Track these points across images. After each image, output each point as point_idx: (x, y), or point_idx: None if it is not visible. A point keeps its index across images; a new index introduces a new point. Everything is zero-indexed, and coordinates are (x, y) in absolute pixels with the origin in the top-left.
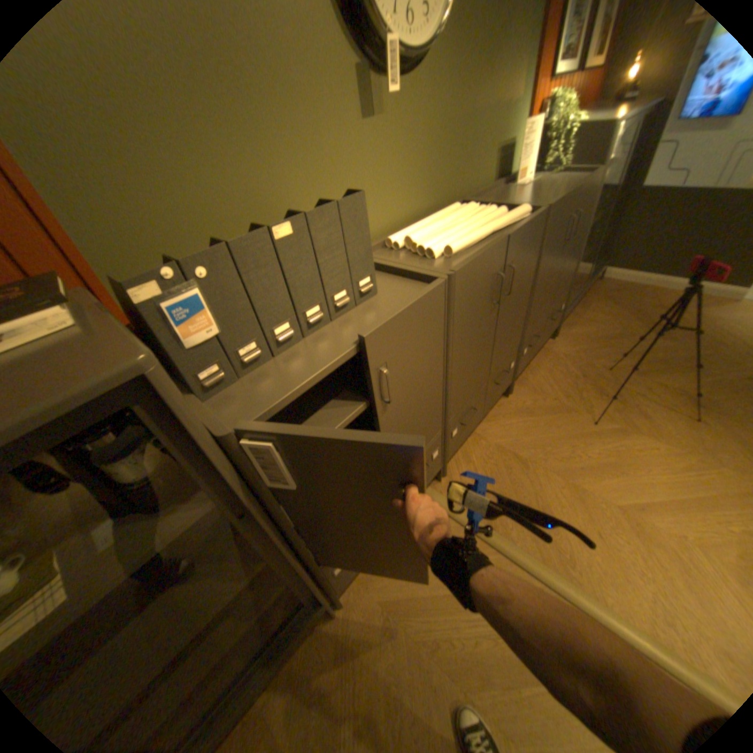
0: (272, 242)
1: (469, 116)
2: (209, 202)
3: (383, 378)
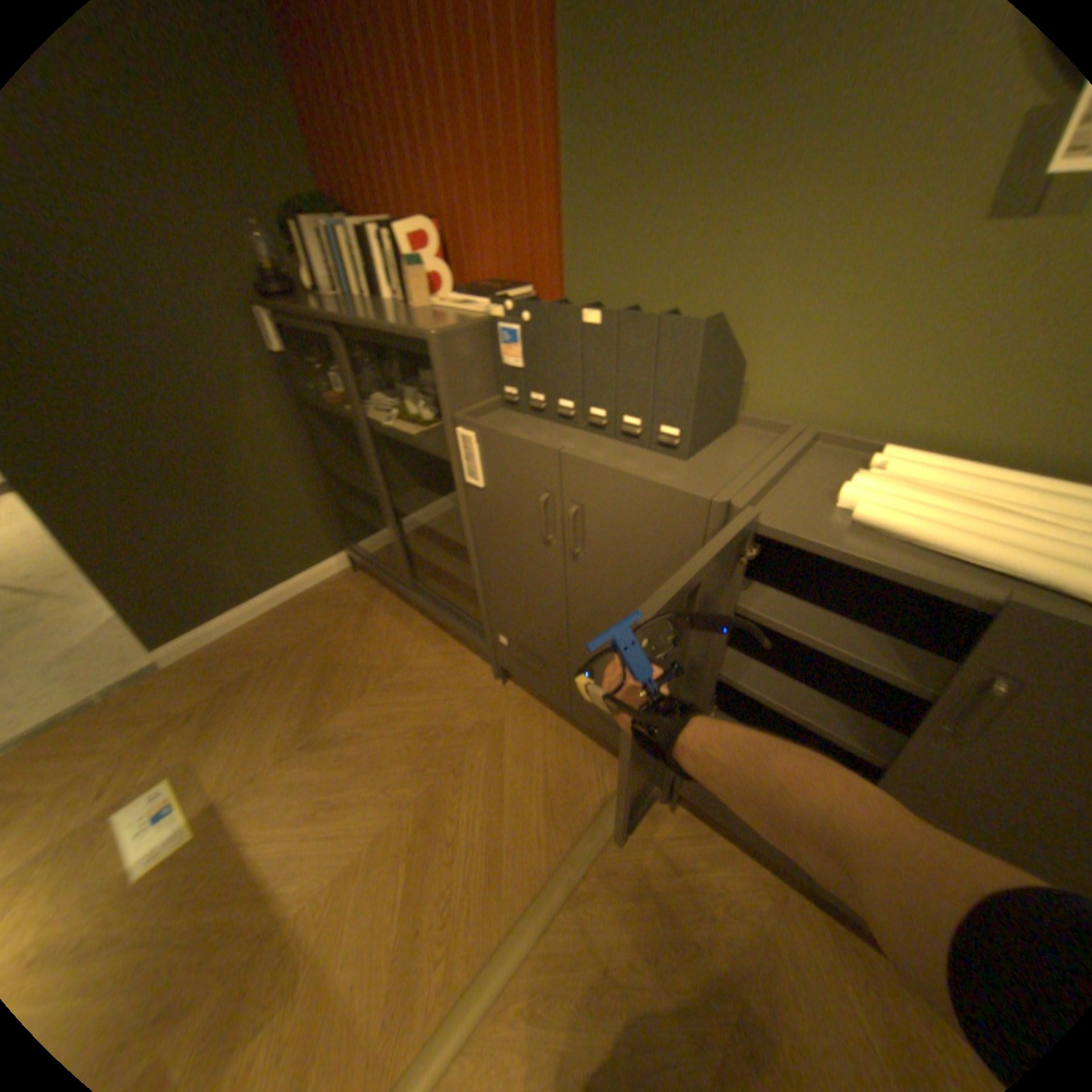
0: (581, 323)
1: None
2: (660, 277)
3: (575, 518)
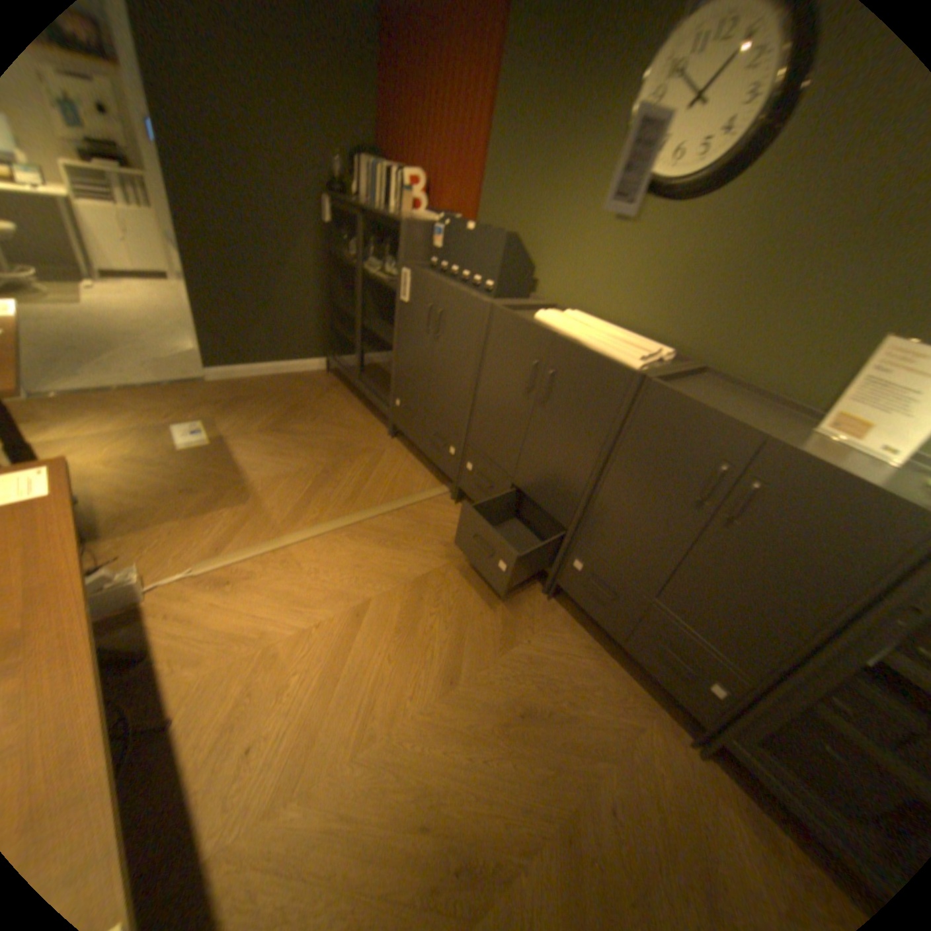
0: (467, 228)
1: (779, 279)
2: (515, 222)
3: (441, 315)
